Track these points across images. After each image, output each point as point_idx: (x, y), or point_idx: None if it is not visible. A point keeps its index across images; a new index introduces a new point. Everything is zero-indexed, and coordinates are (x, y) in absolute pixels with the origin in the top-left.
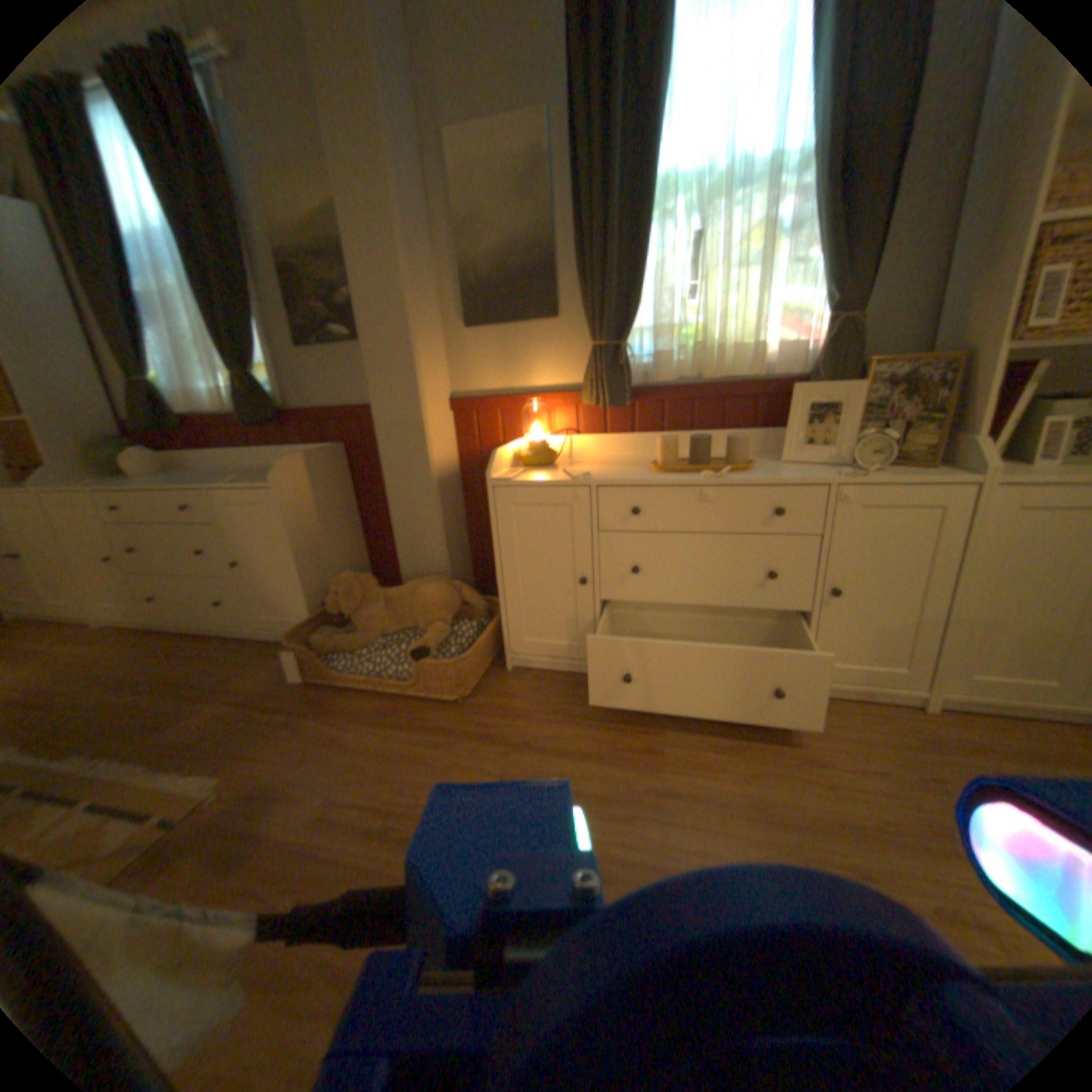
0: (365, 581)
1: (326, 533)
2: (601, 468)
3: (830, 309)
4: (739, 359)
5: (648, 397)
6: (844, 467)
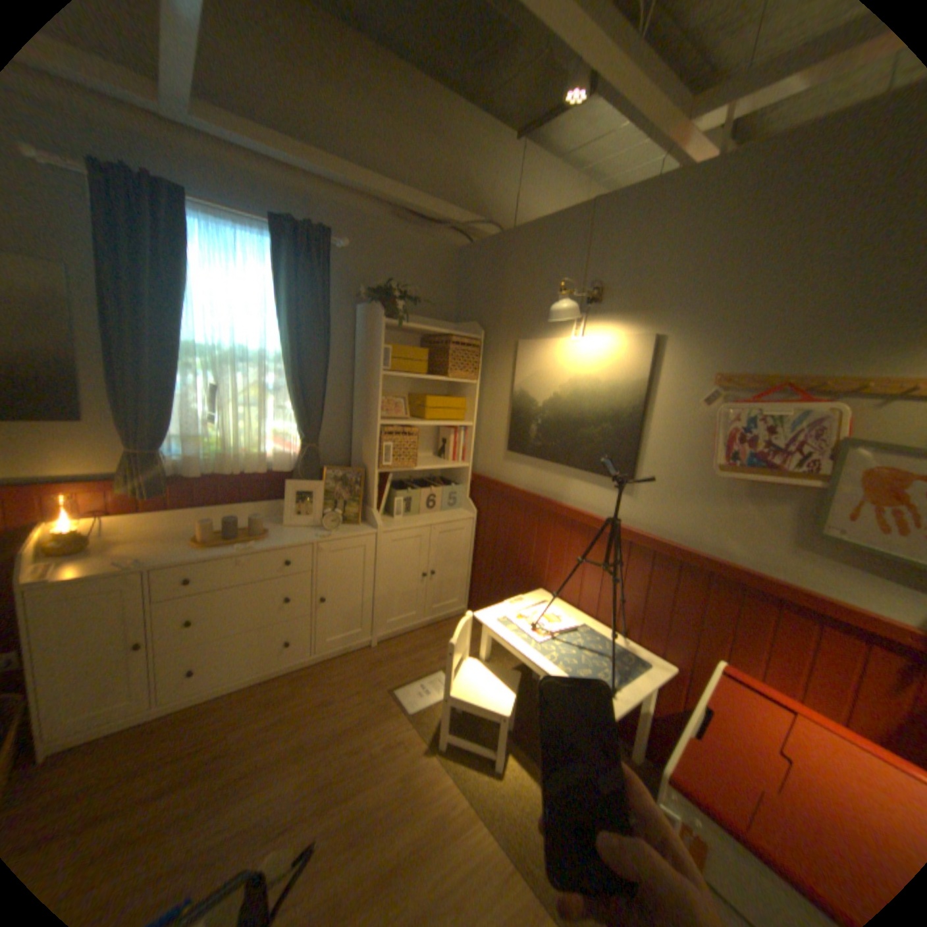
0: None
1: None
2: (142, 549)
3: (300, 439)
4: (247, 461)
5: (178, 486)
6: (317, 529)
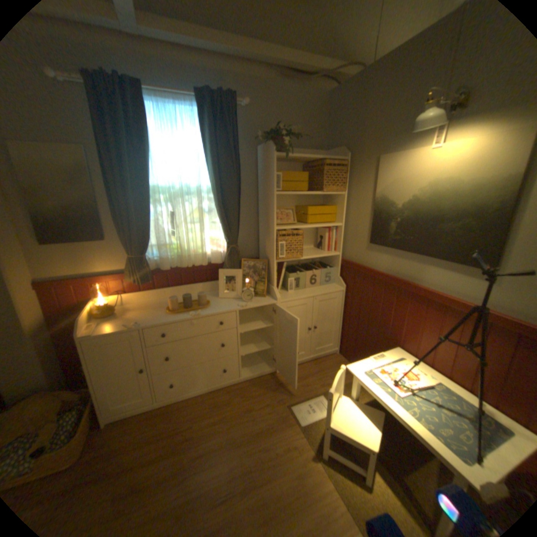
0: None
1: None
2: (141, 314)
3: (226, 242)
4: (196, 258)
5: (159, 274)
6: (239, 300)
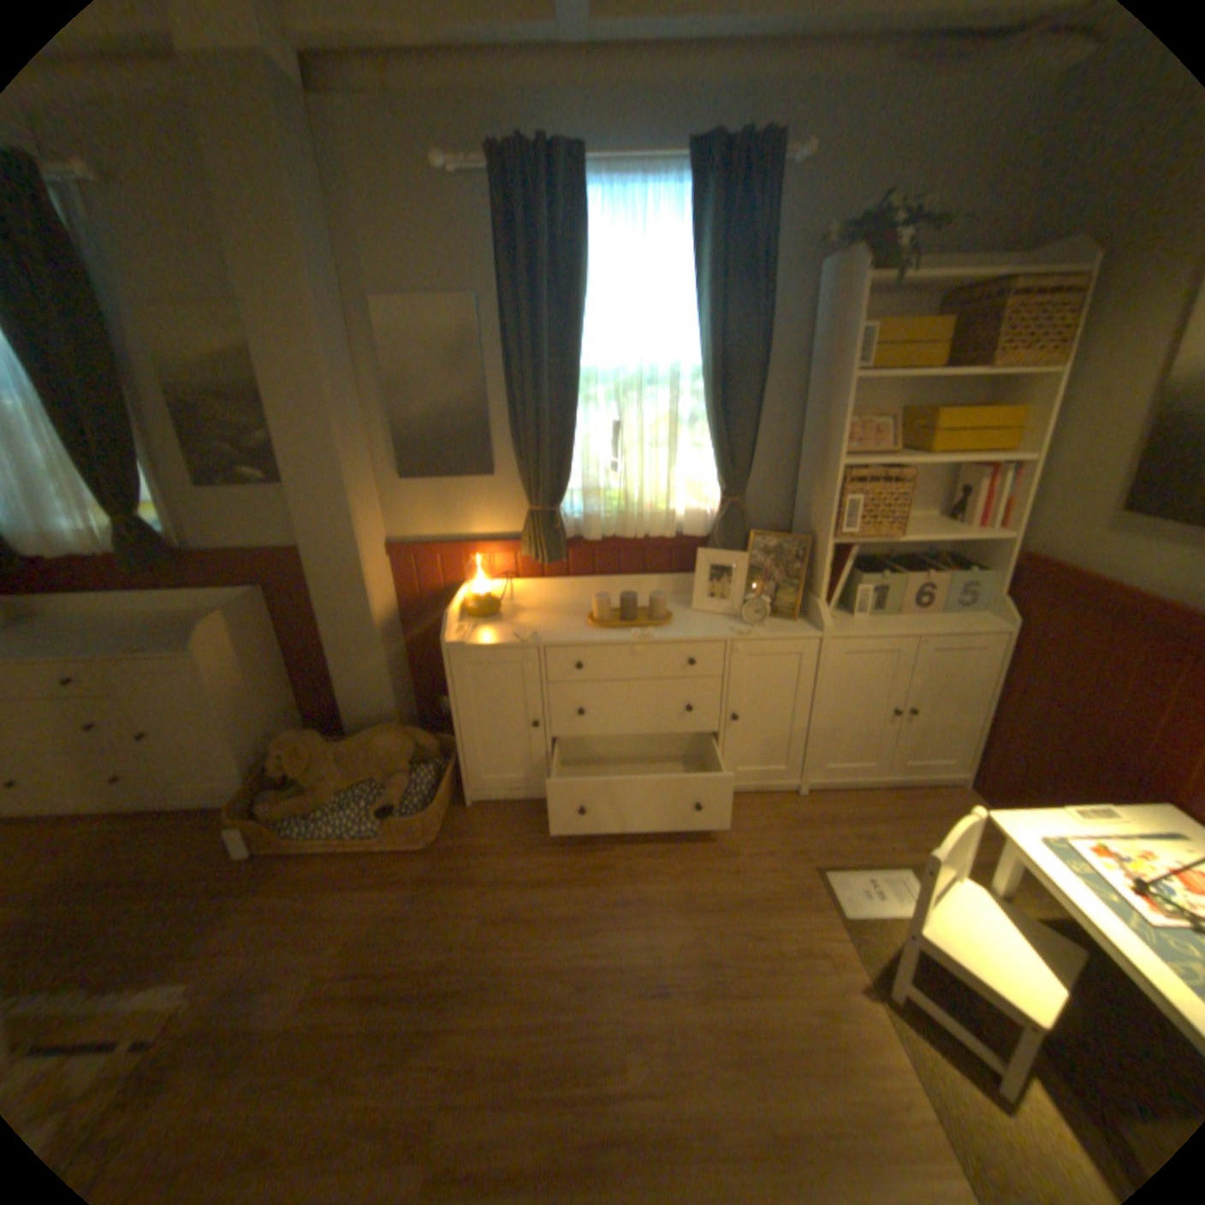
0: (307, 741)
1: (249, 688)
2: (543, 619)
3: (719, 490)
4: (653, 521)
5: (579, 549)
6: (735, 619)
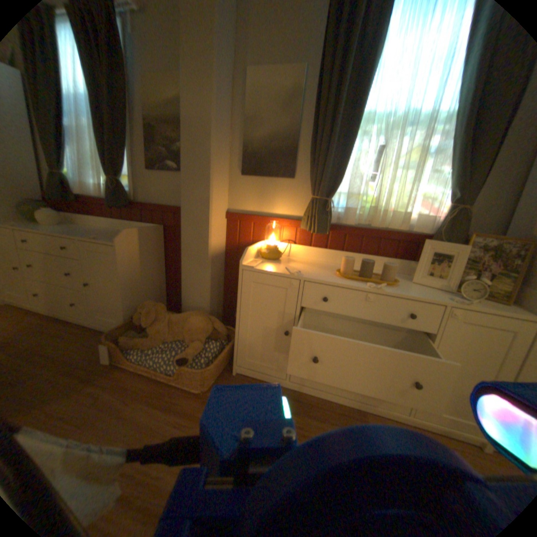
0: (158, 308)
1: (142, 274)
2: (306, 267)
3: (452, 201)
4: (394, 219)
5: (338, 231)
6: (452, 294)
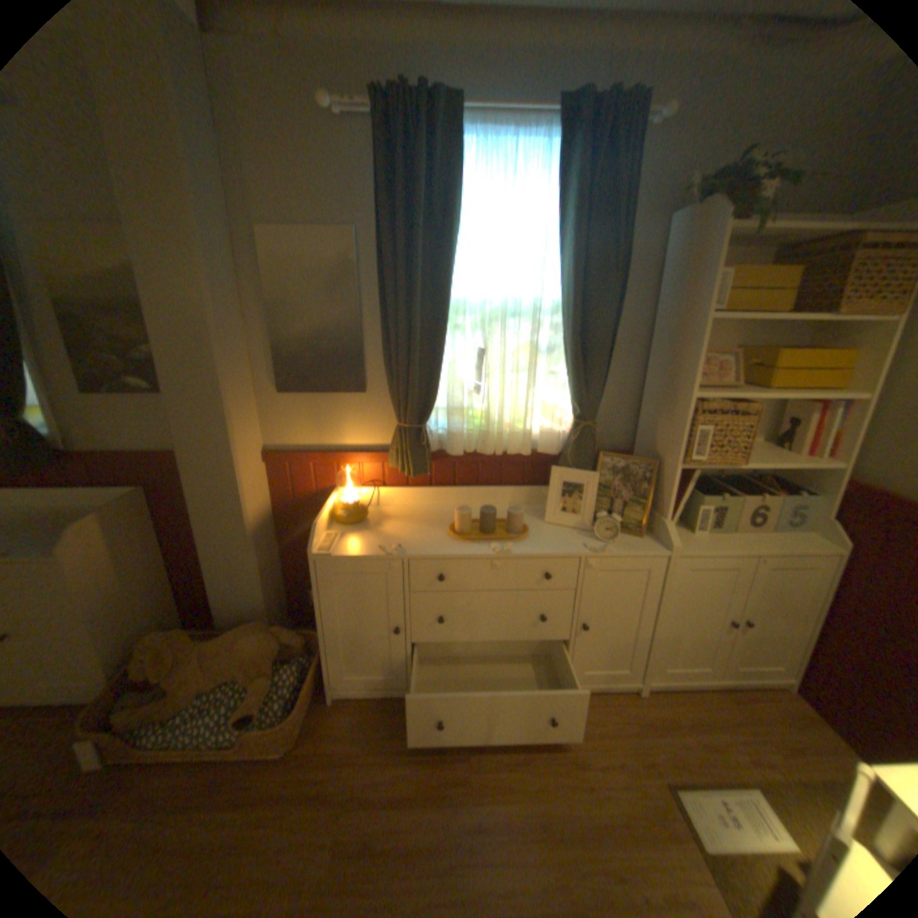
0: (173, 643)
1: (121, 587)
2: (407, 528)
3: (573, 414)
4: (511, 438)
5: (442, 462)
6: (587, 533)
